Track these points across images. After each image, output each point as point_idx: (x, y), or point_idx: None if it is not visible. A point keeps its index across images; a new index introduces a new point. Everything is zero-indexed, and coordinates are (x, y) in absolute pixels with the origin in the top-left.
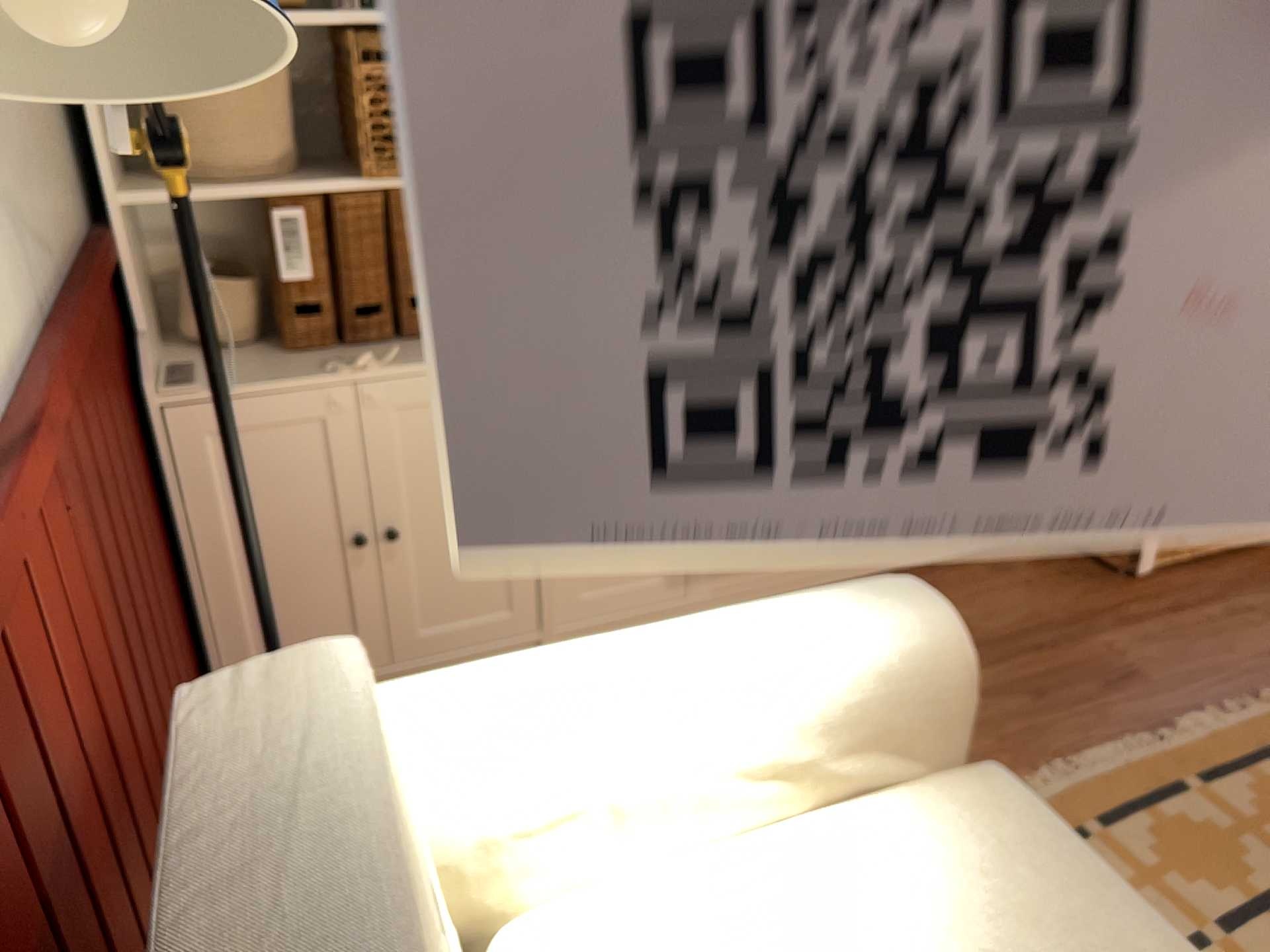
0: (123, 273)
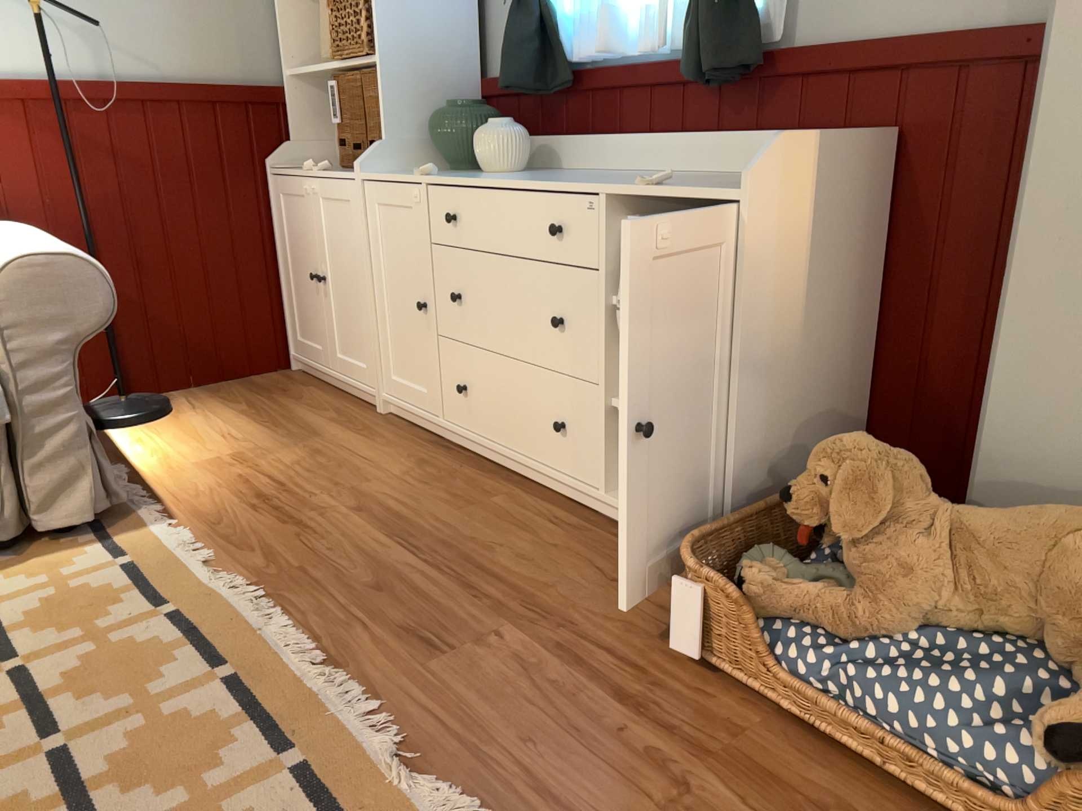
0: (289, 113)
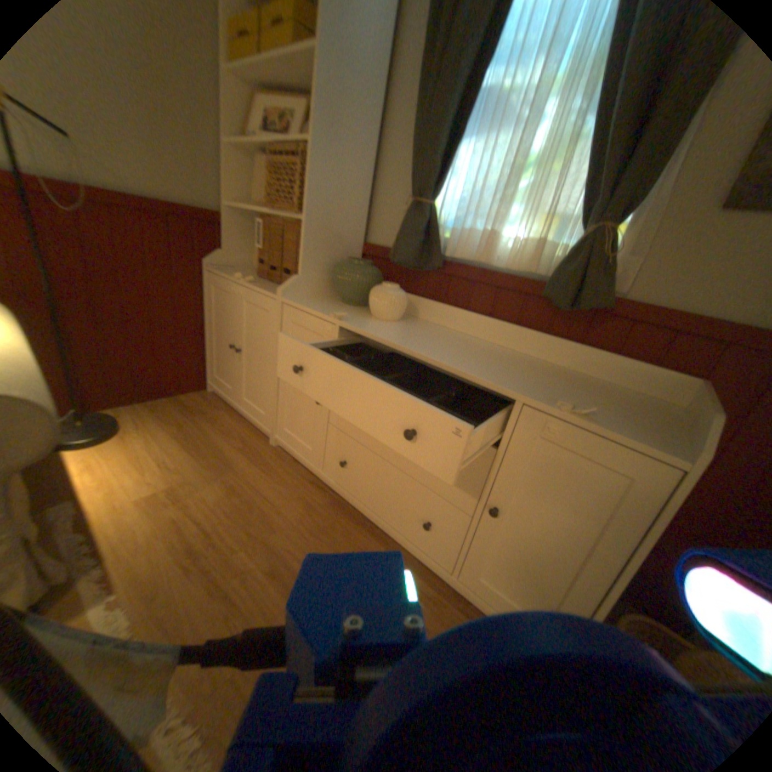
0: (222, 228)
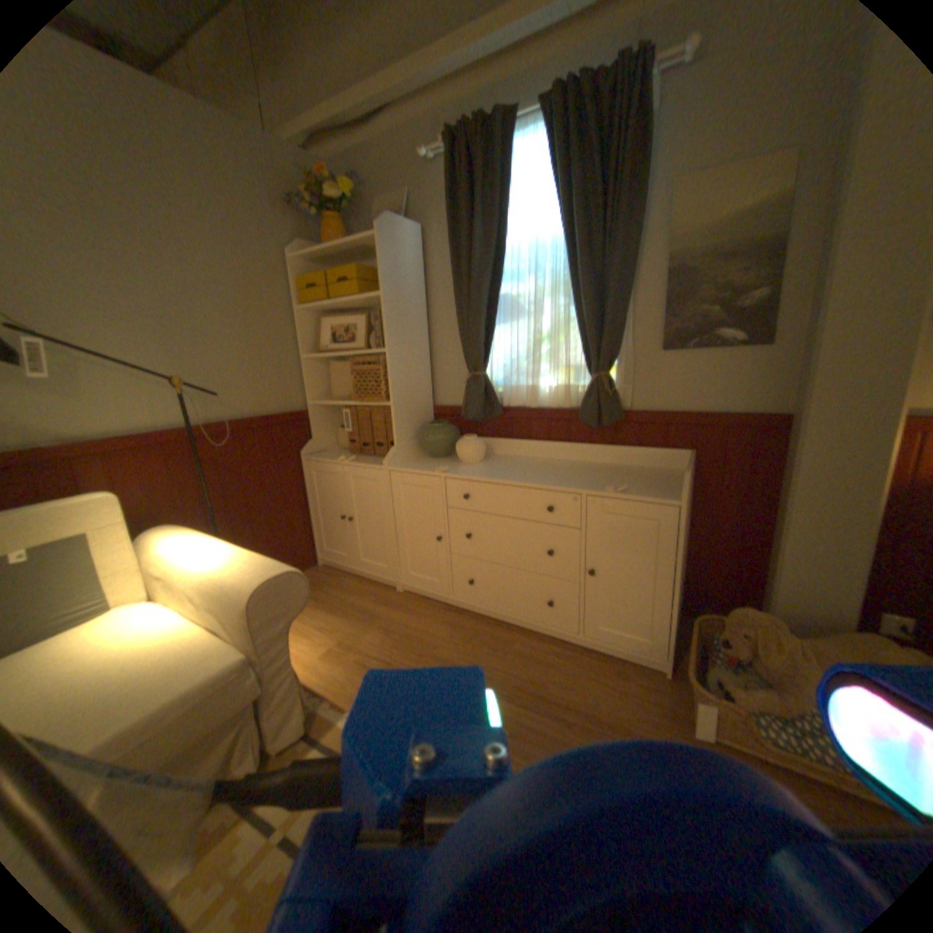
0: (310, 422)
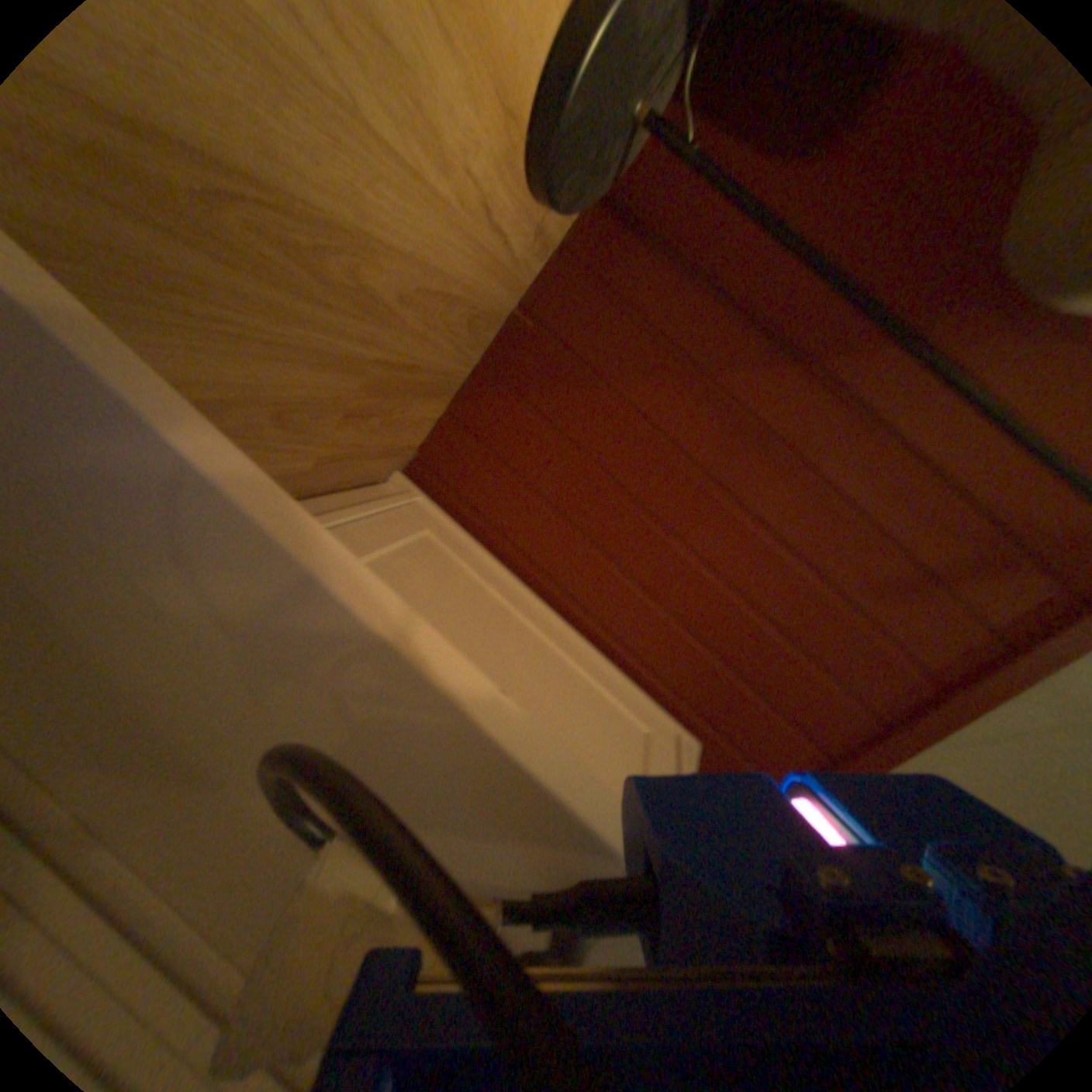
0: None
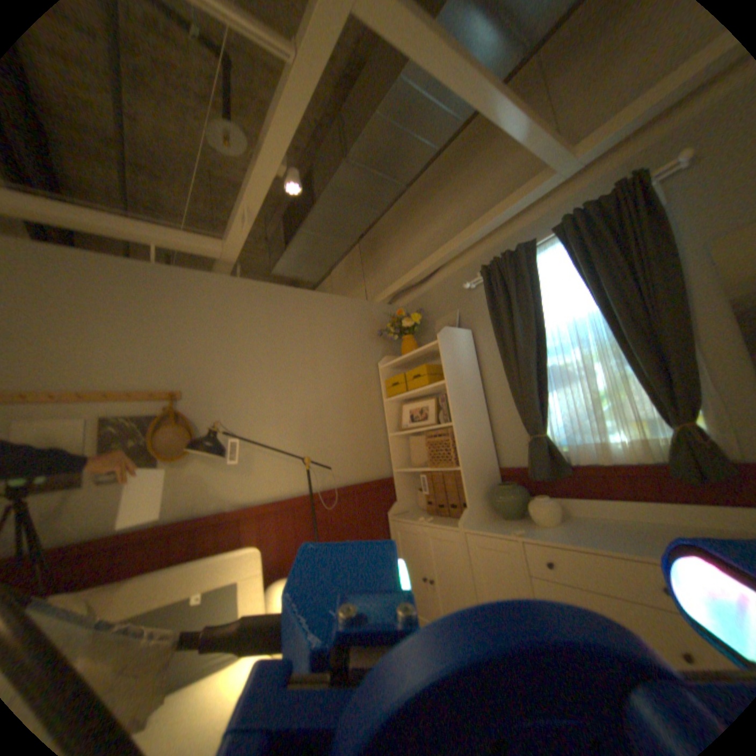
0: (395, 486)
